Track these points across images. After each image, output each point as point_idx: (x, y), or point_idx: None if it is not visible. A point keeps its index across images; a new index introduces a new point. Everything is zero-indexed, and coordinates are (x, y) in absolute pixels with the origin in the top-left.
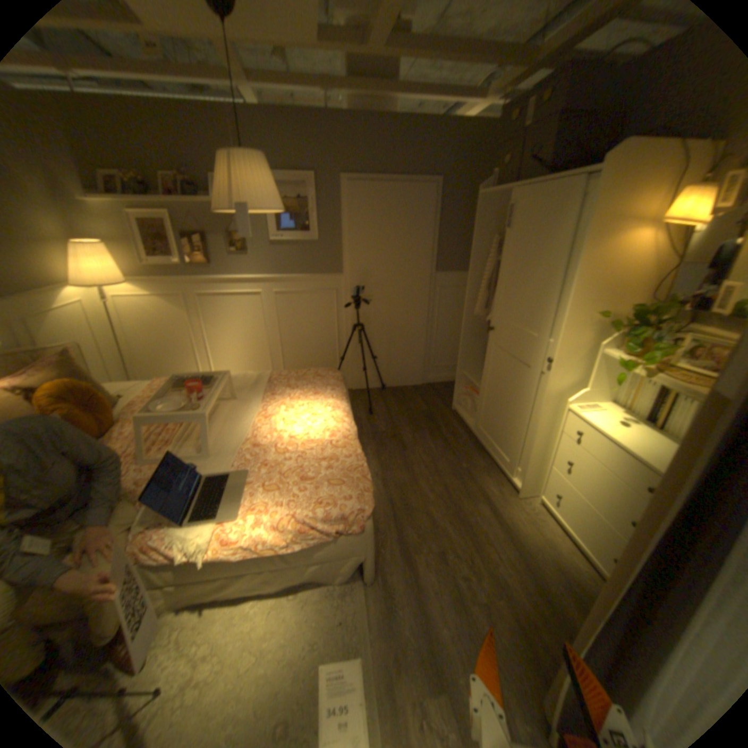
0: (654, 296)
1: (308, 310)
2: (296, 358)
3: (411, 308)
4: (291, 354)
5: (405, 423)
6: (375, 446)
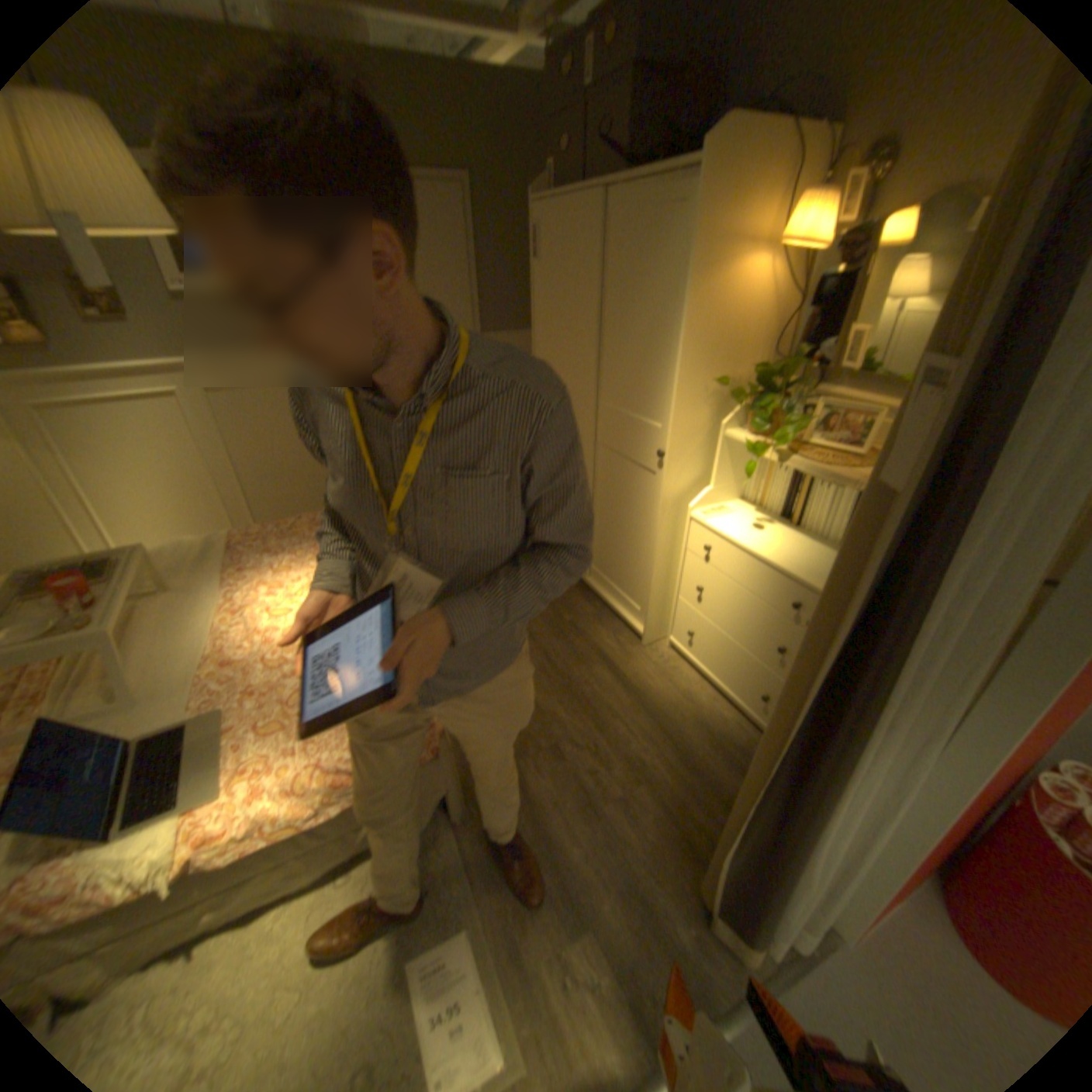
0: (776, 350)
1: (276, 415)
2: (273, 499)
3: None
4: (262, 493)
5: None
6: None
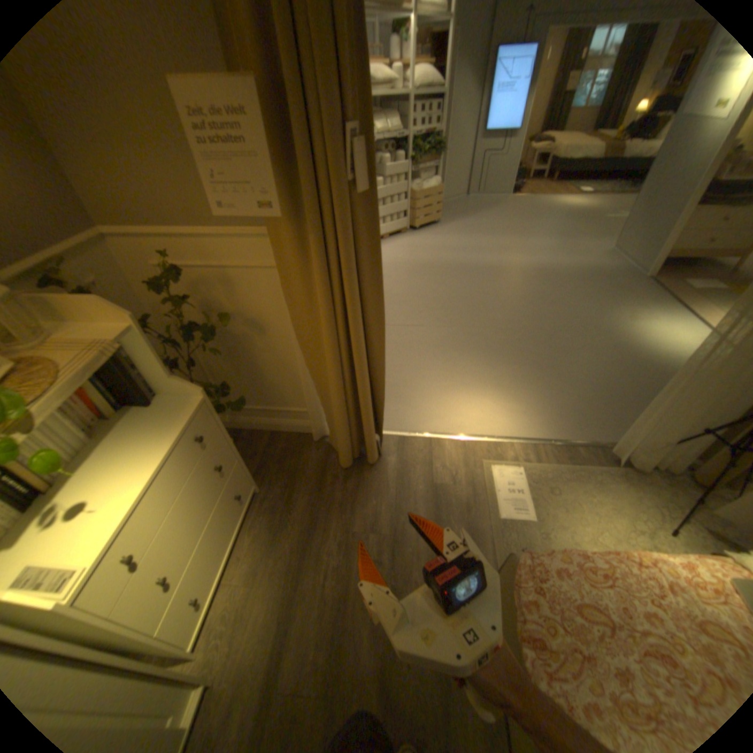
0: None
1: None
2: None
3: None
4: None
5: None
6: None
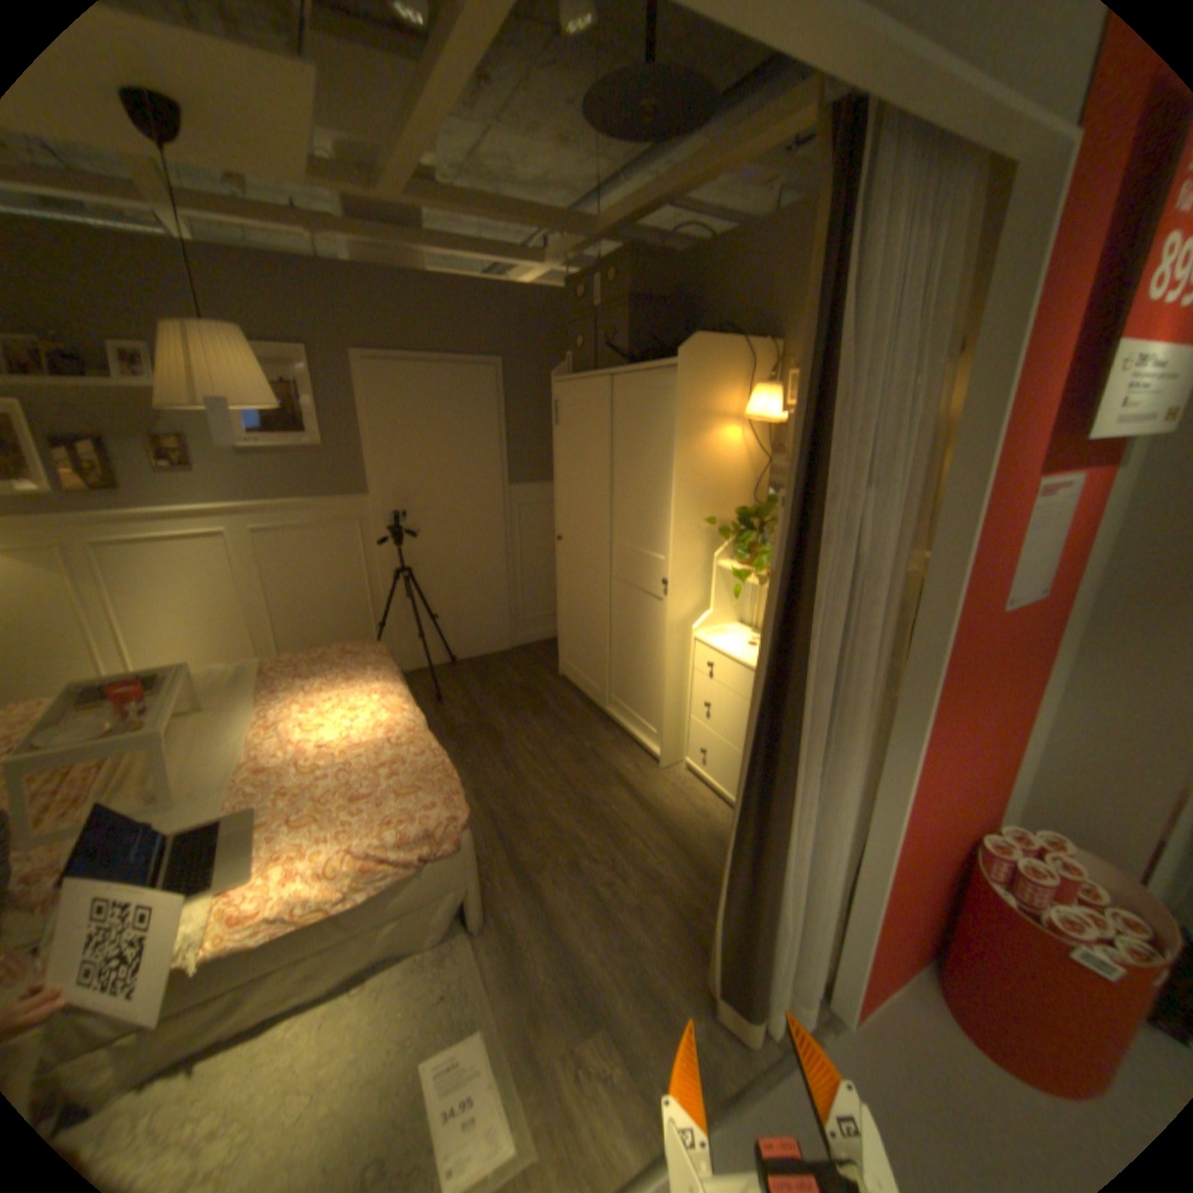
0: (756, 498)
1: (314, 555)
2: (299, 635)
3: (481, 538)
4: (290, 629)
5: (495, 705)
6: (454, 746)
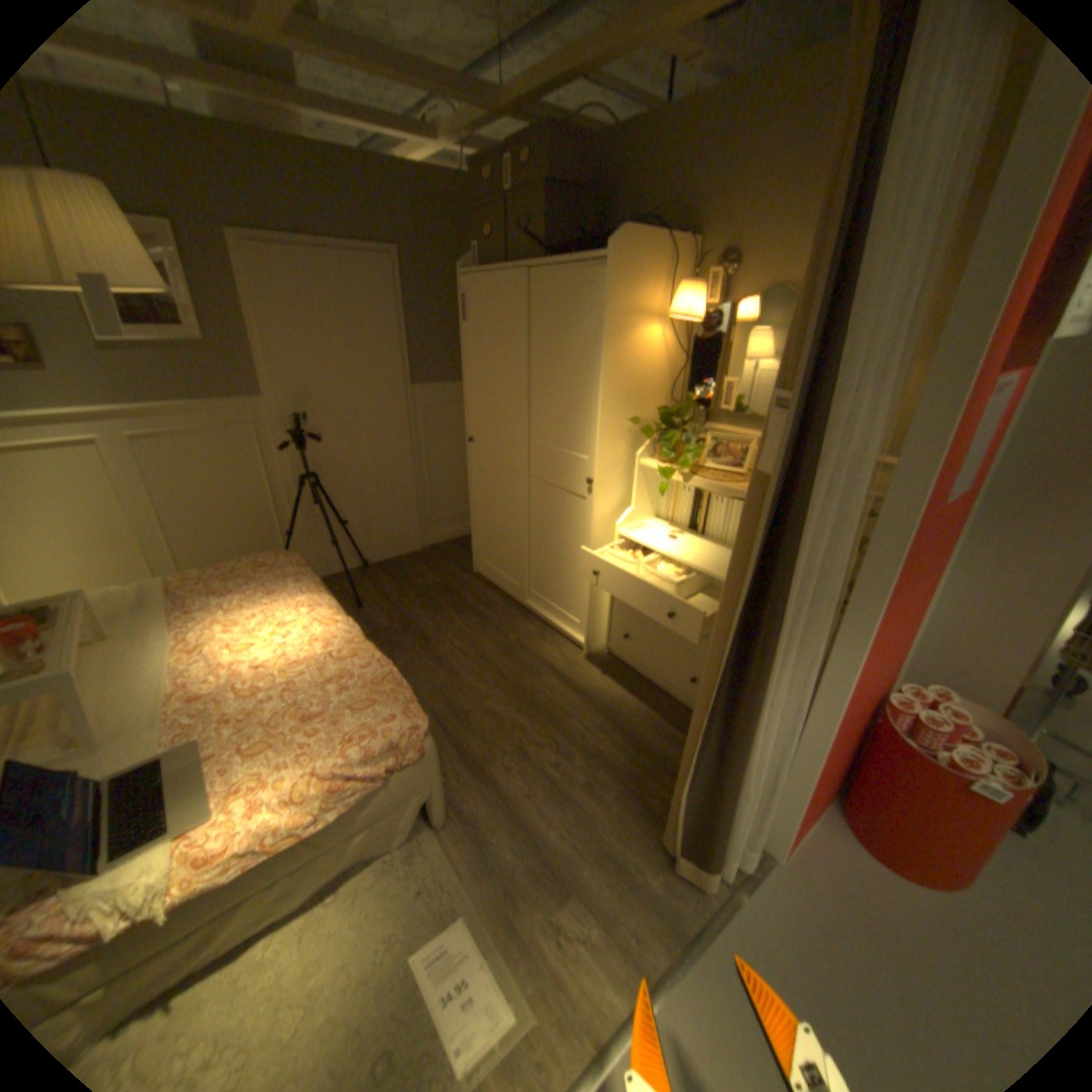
0: (671, 398)
1: (206, 464)
2: (199, 550)
3: (386, 441)
4: (188, 544)
5: (416, 607)
6: (382, 651)
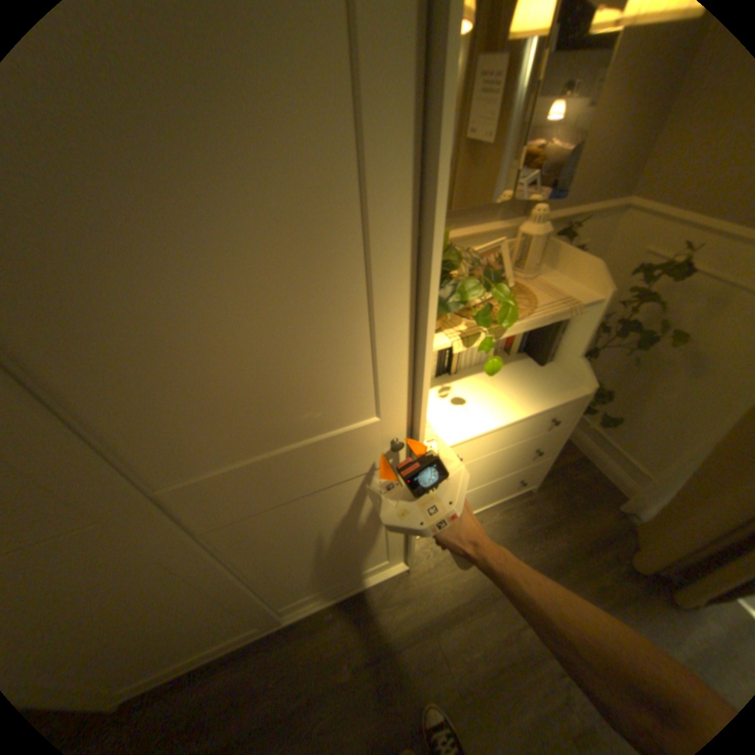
0: None
1: None
2: None
3: None
4: None
5: None
6: None
